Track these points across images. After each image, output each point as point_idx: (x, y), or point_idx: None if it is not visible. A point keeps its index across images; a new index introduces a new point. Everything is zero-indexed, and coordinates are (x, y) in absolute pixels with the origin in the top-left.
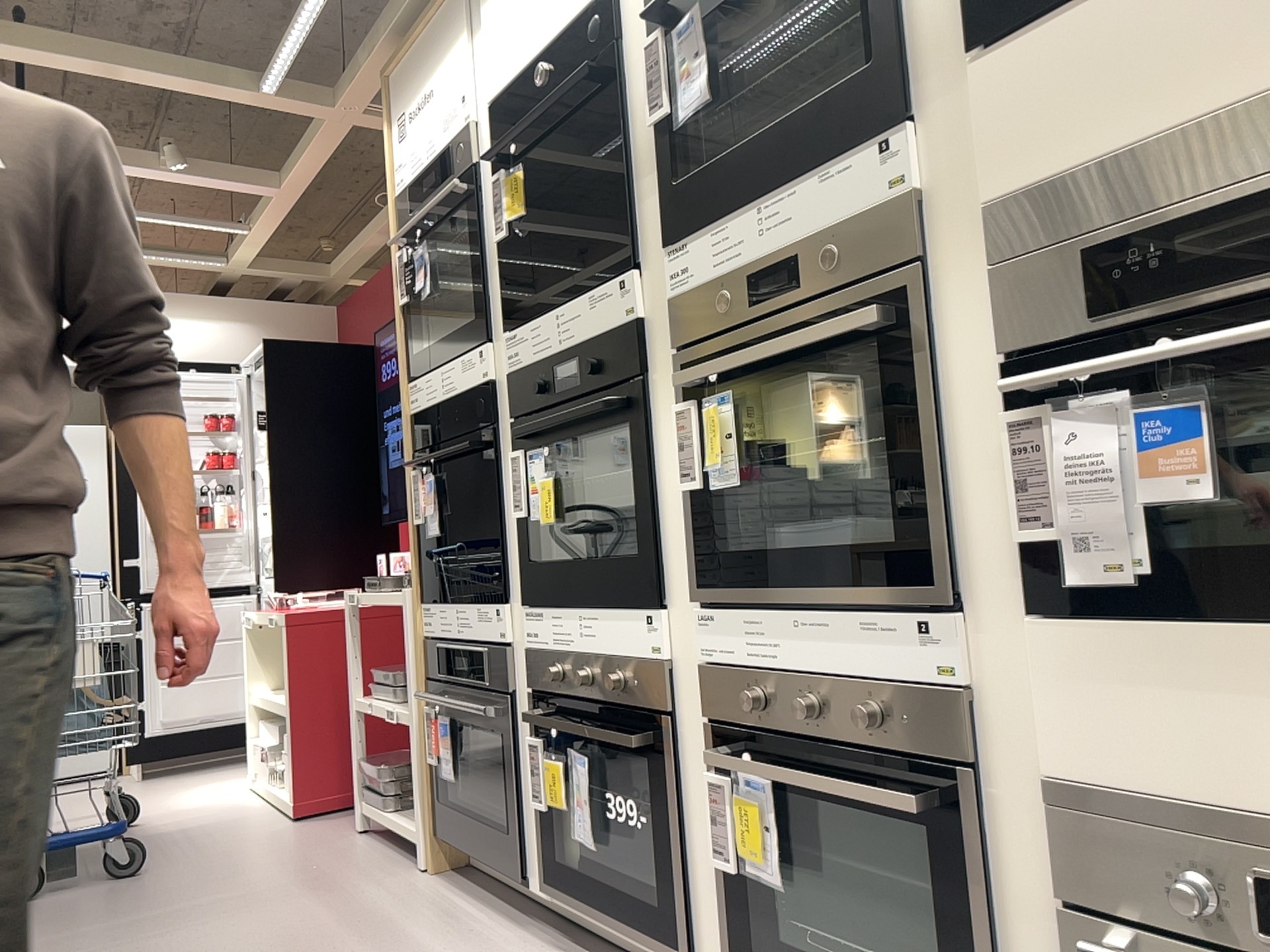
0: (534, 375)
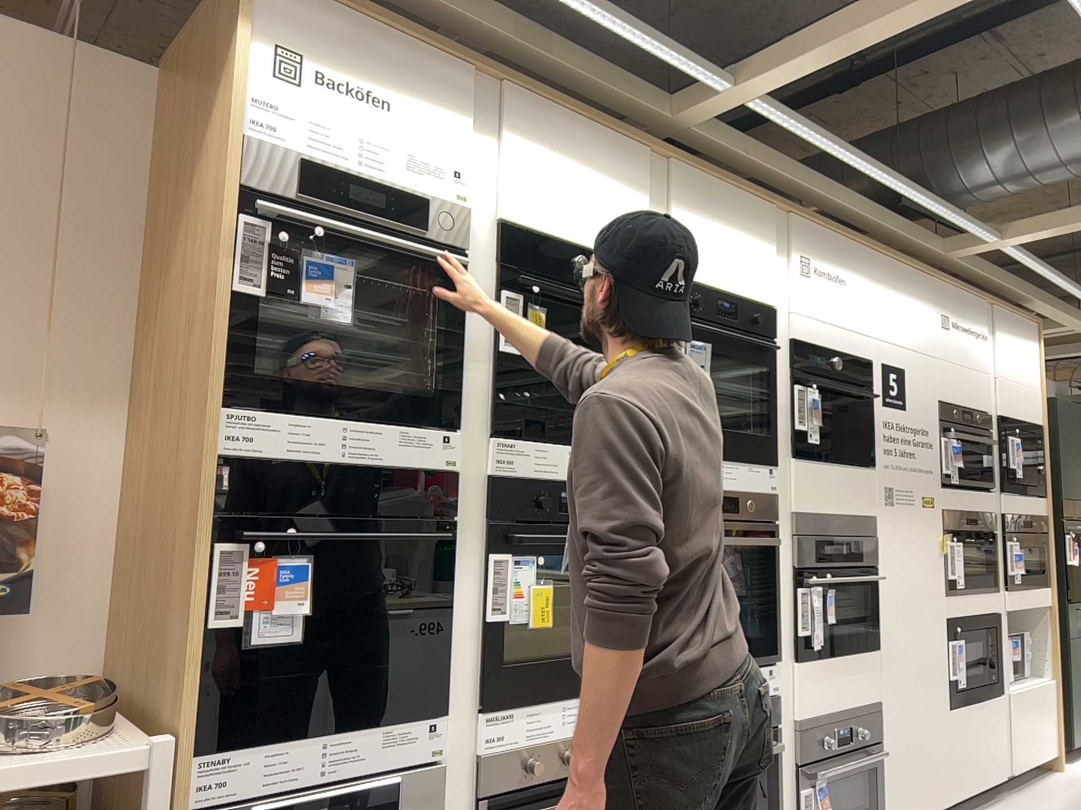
0: (538, 489)
